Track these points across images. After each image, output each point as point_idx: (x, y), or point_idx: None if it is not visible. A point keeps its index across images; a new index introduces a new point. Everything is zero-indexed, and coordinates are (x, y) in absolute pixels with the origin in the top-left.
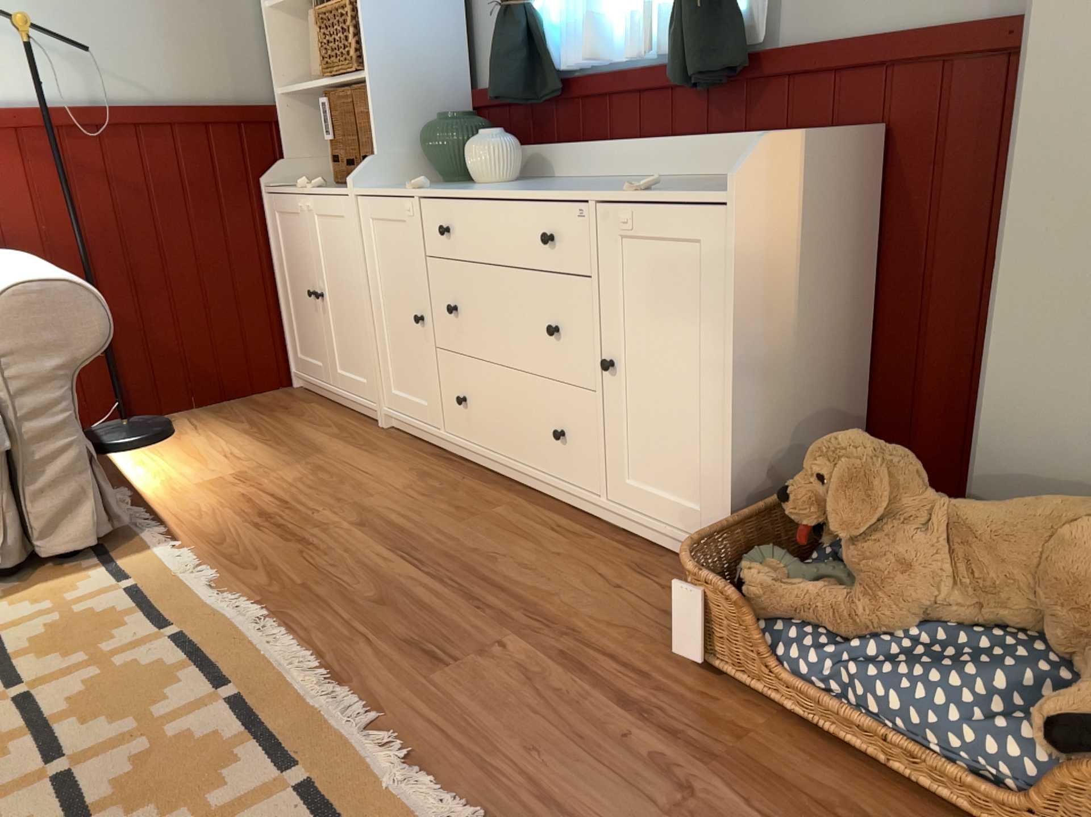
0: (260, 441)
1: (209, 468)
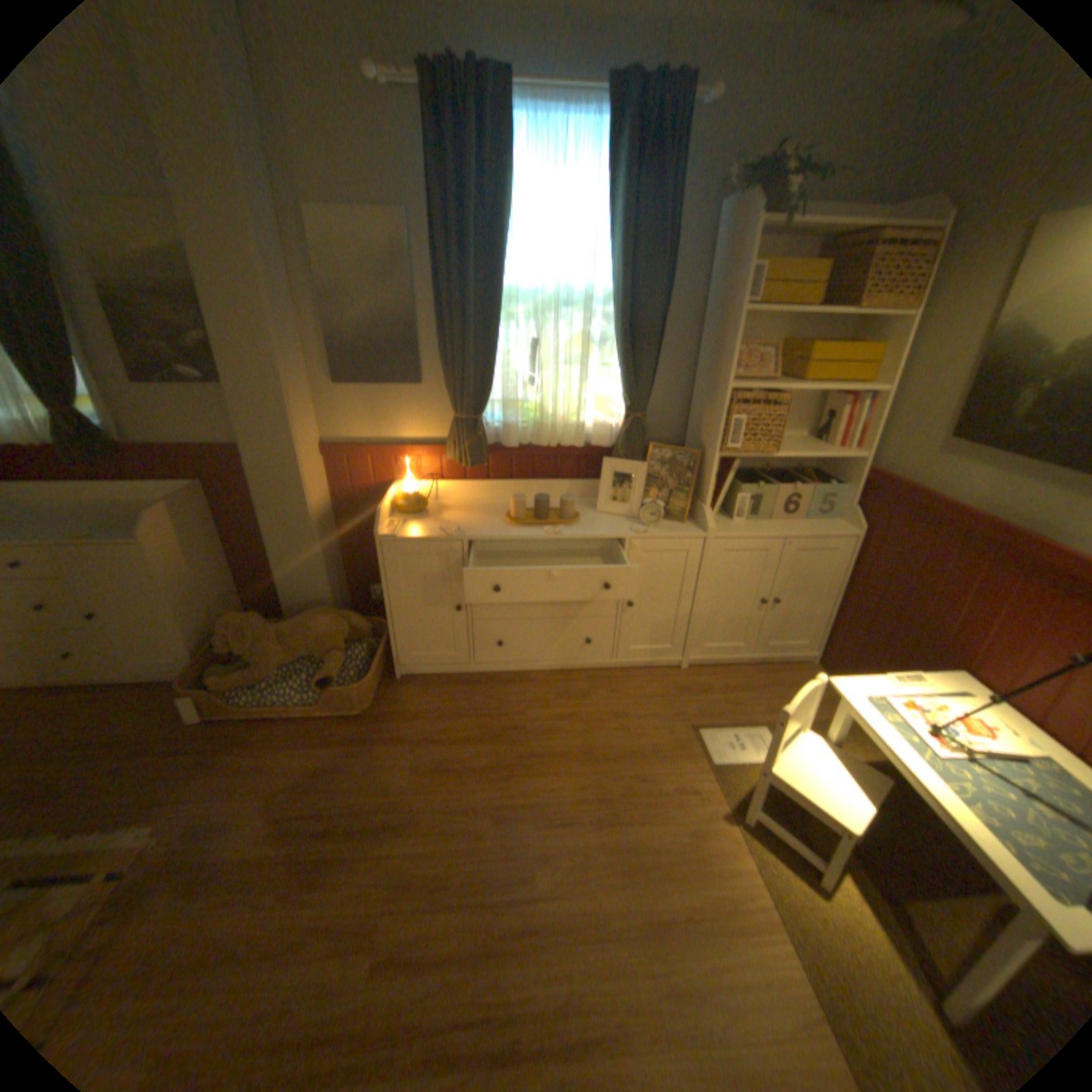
0: None
1: None
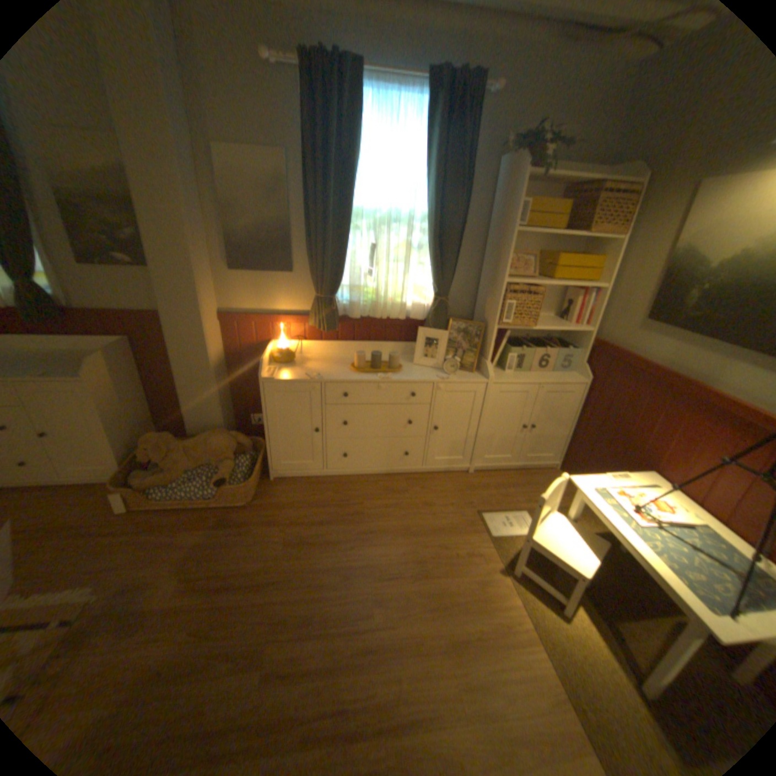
0: None
1: None
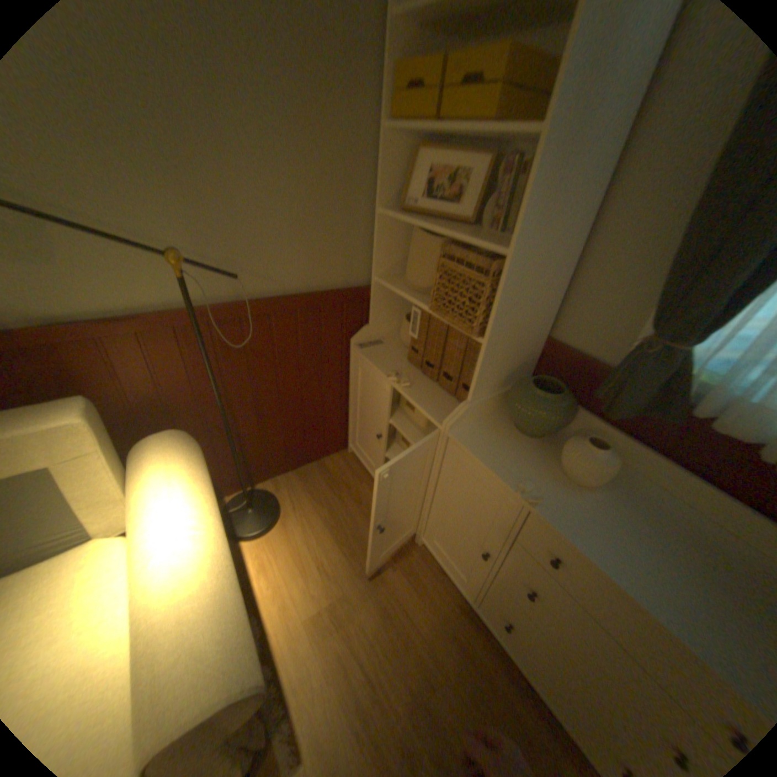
0: (338, 547)
1: (309, 591)
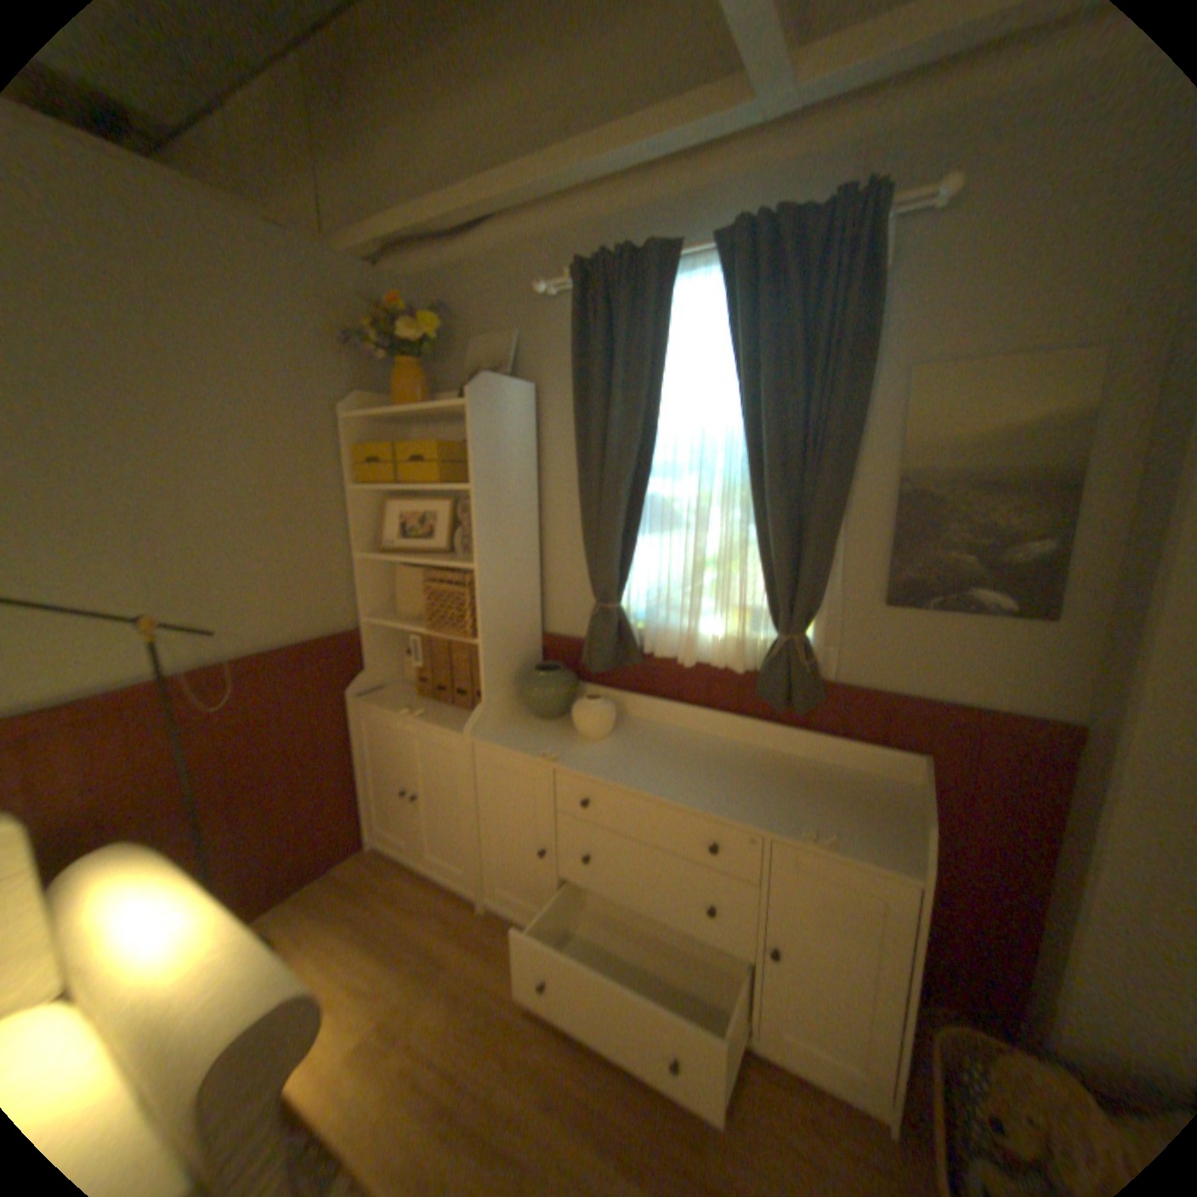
0: (373, 960)
1: (341, 1025)
